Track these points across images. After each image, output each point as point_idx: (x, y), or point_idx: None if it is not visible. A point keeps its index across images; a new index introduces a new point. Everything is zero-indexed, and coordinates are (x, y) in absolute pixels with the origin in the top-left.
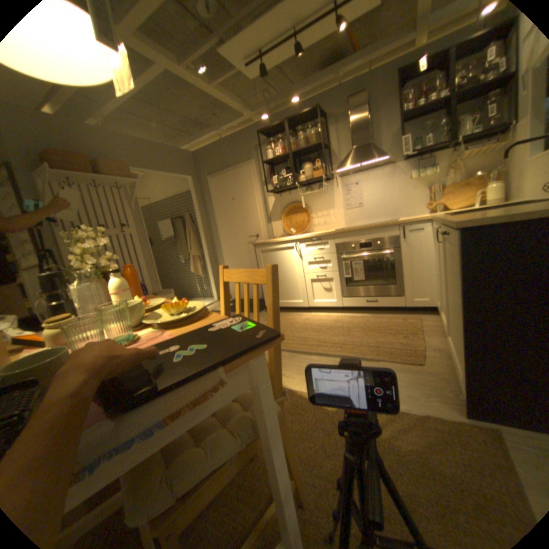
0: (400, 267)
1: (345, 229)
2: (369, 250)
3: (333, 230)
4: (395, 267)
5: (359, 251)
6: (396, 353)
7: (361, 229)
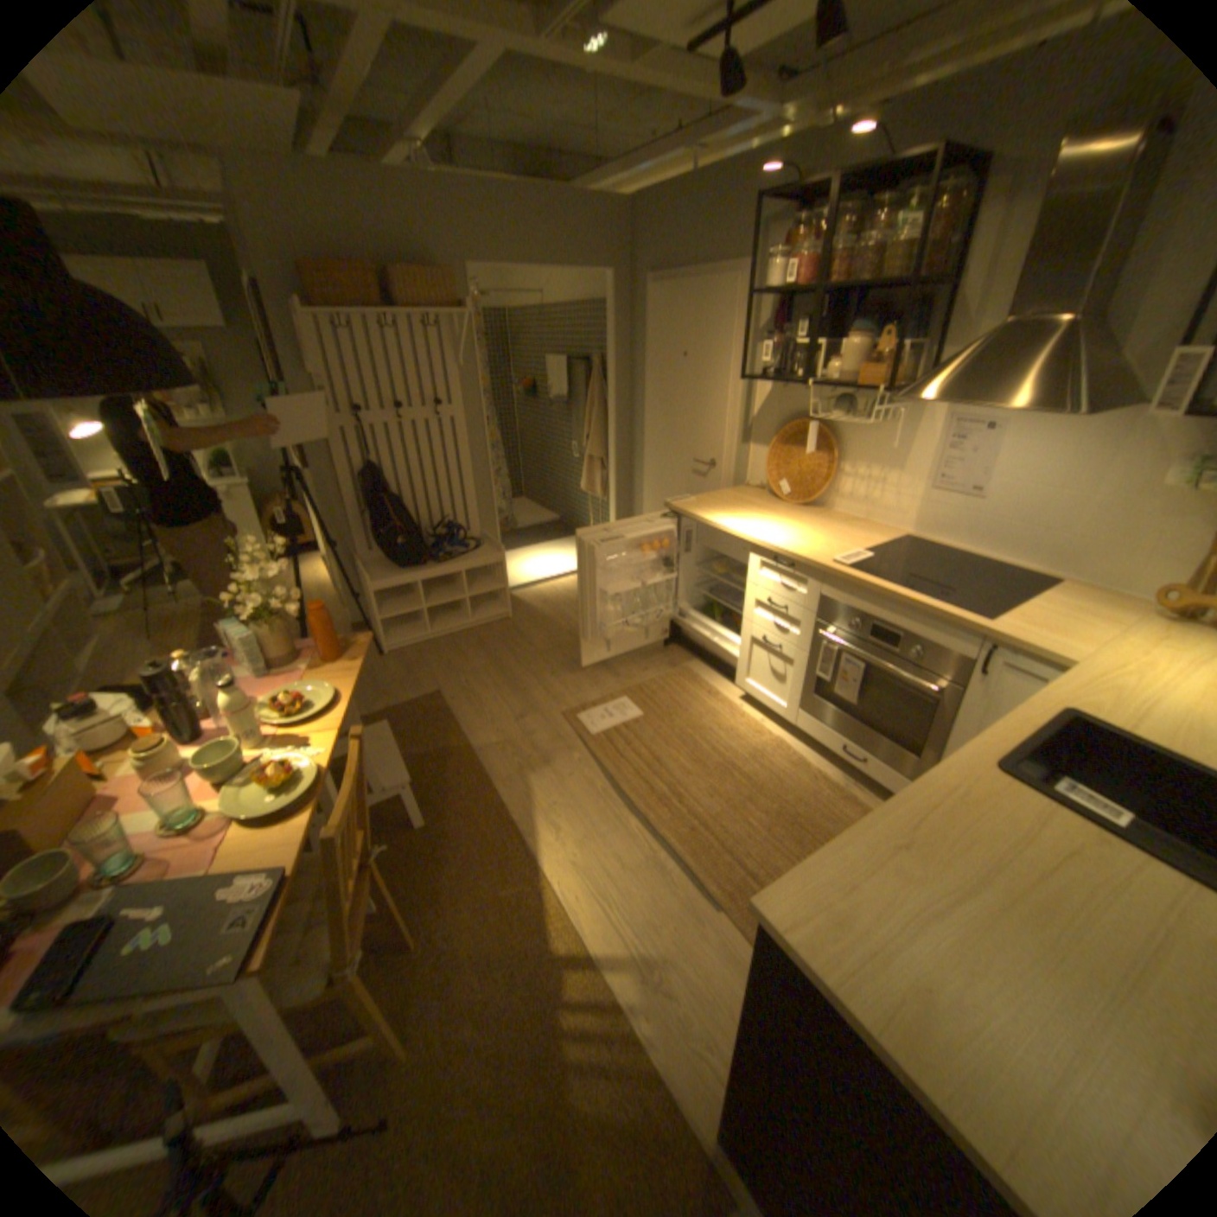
0: (953, 727)
1: (851, 575)
2: (895, 648)
3: (831, 560)
4: (936, 724)
5: (867, 639)
6: None
7: (889, 596)
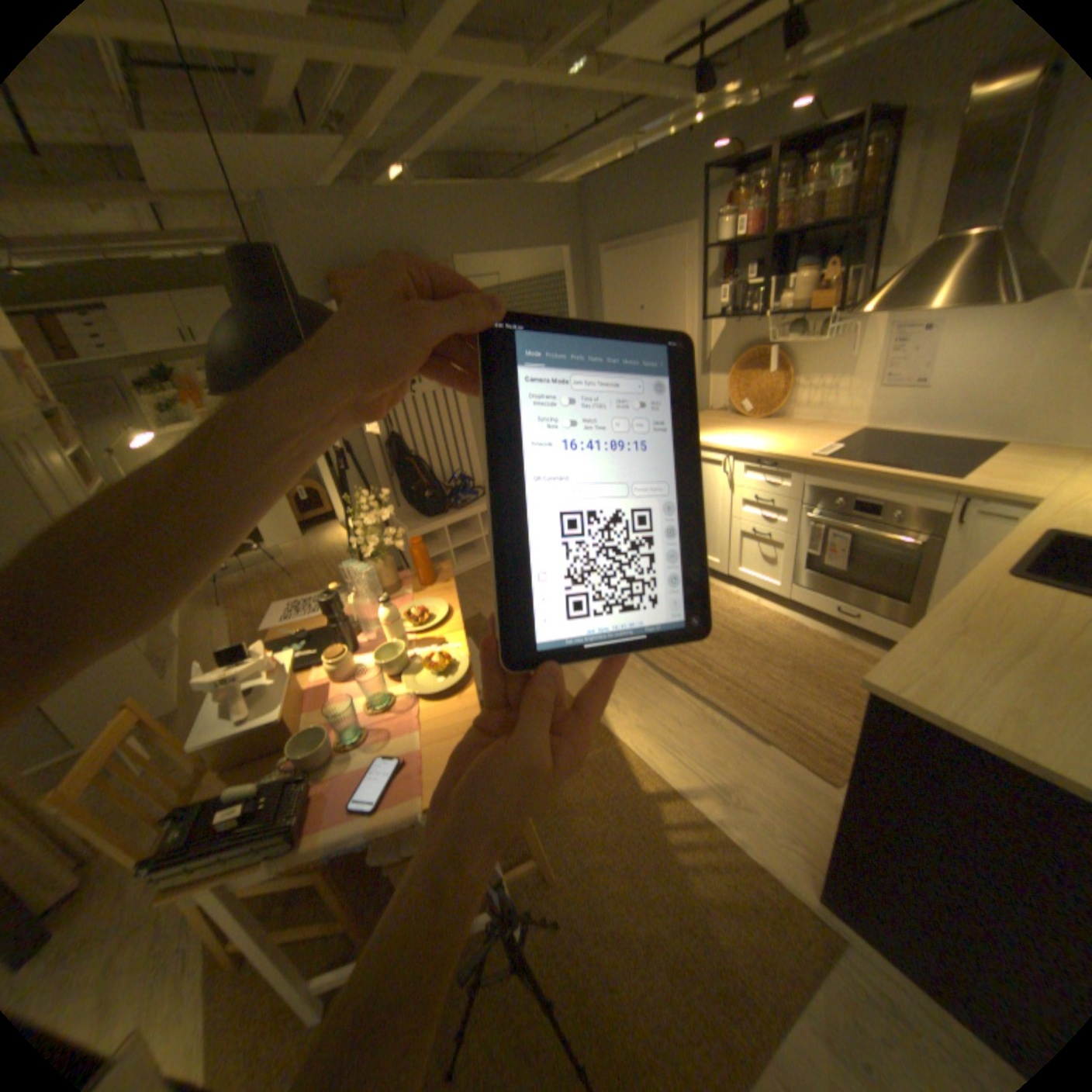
0: (935, 573)
1: (831, 463)
2: (876, 517)
3: (809, 454)
4: (921, 573)
5: (850, 514)
6: (815, 742)
7: (867, 475)
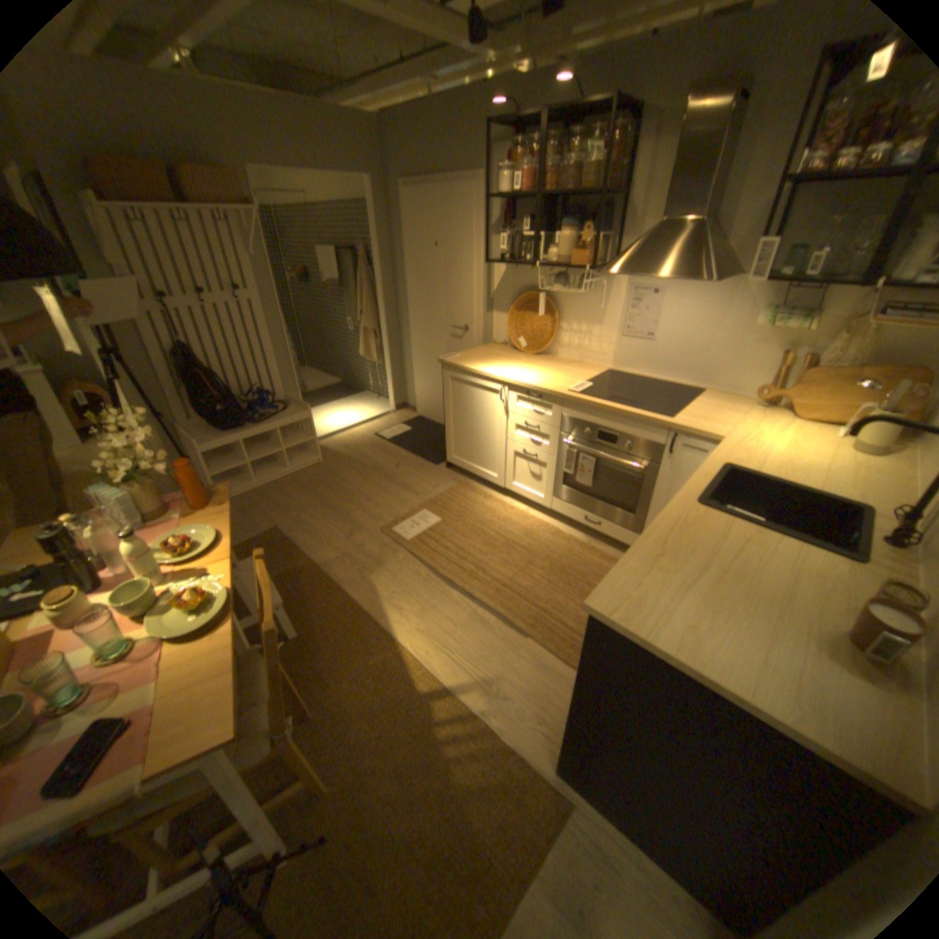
0: (652, 491)
1: (582, 399)
2: (613, 445)
3: (566, 390)
4: (643, 491)
5: (595, 442)
6: (561, 633)
7: (607, 410)
